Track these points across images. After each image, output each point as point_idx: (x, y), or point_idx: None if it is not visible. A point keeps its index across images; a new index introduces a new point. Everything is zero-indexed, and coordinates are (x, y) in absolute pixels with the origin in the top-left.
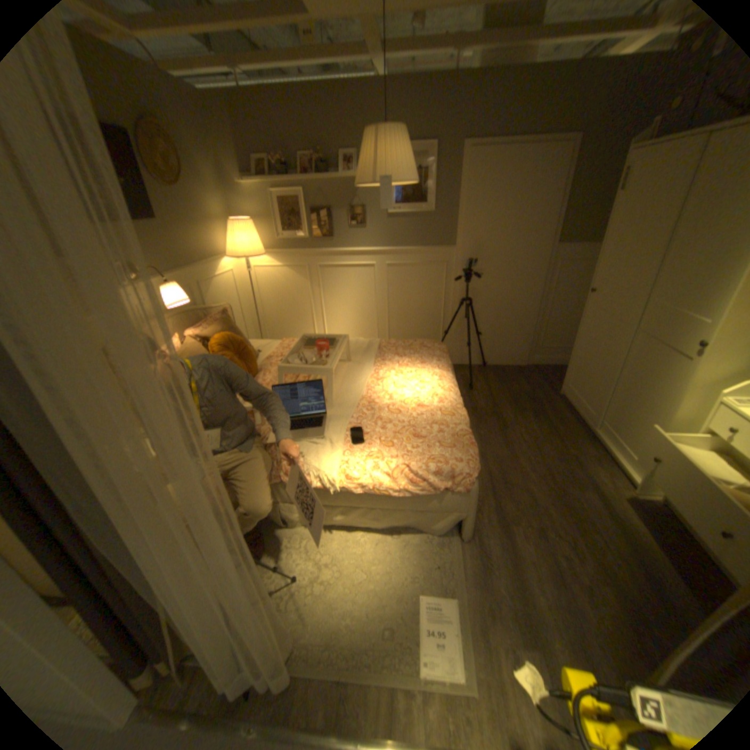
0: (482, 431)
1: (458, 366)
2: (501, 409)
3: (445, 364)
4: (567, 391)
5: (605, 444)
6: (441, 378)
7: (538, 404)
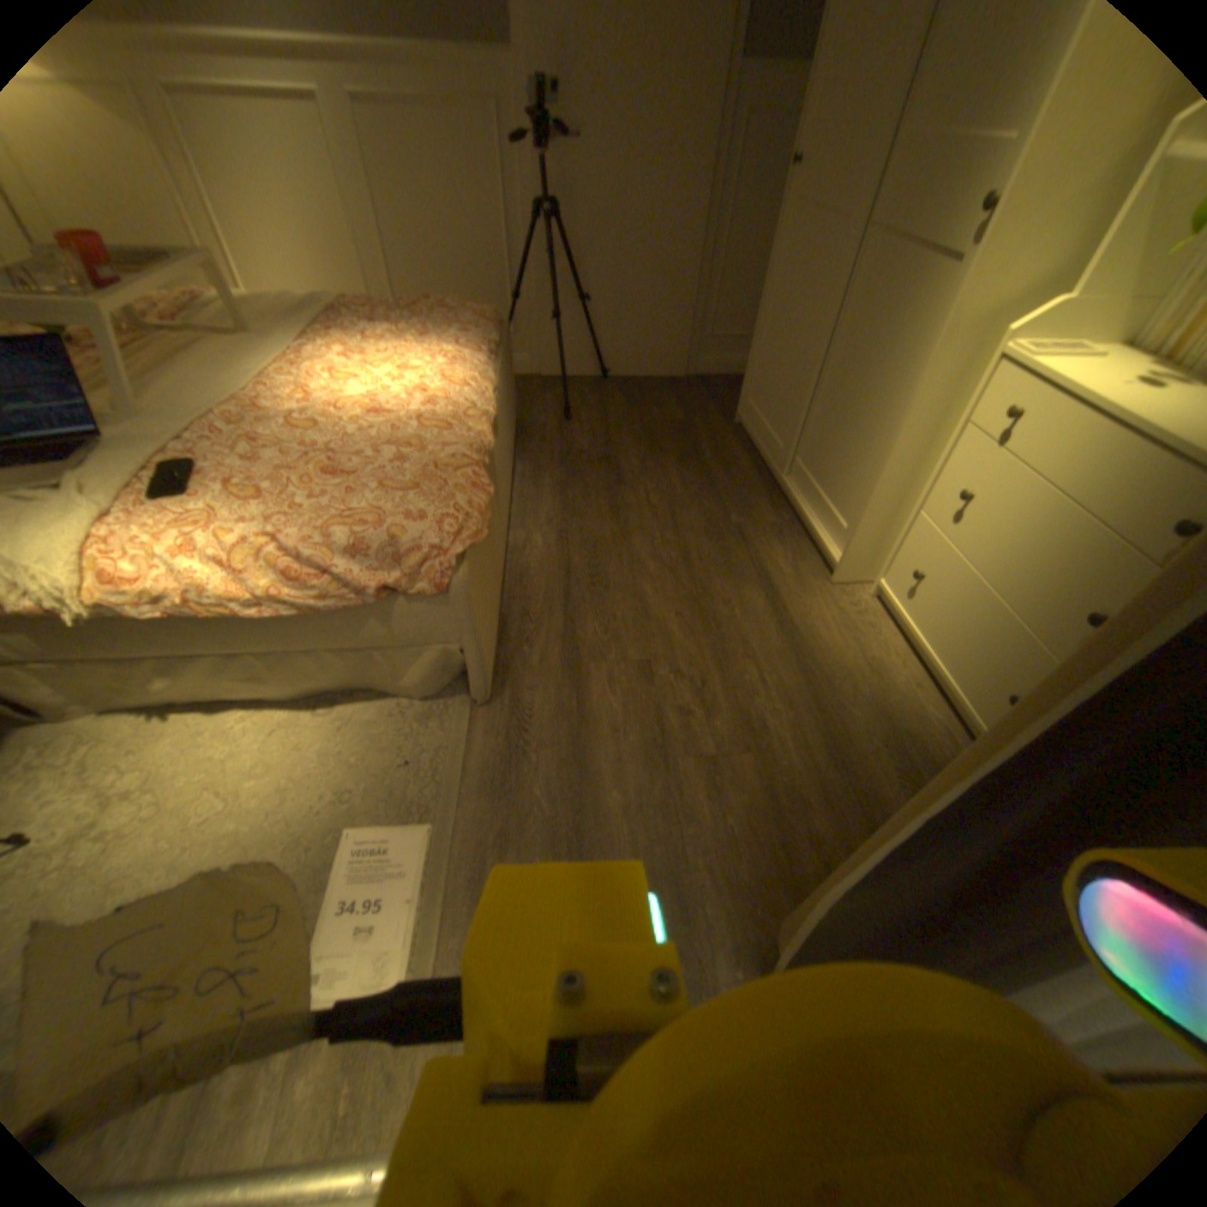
0: (571, 492)
1: (554, 379)
2: (620, 451)
3: (477, 338)
4: (746, 413)
5: (795, 502)
6: (456, 360)
7: (692, 440)
